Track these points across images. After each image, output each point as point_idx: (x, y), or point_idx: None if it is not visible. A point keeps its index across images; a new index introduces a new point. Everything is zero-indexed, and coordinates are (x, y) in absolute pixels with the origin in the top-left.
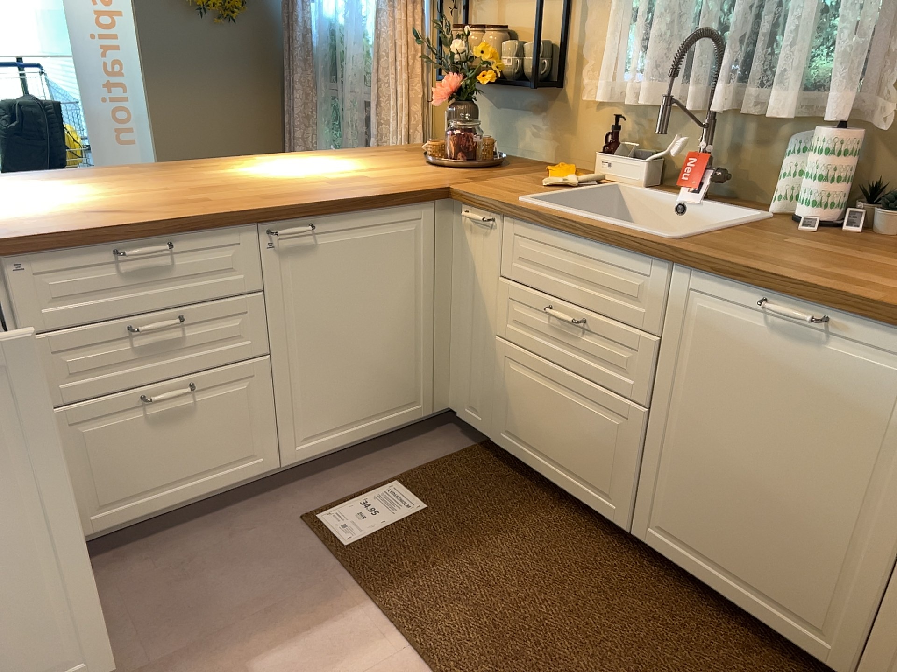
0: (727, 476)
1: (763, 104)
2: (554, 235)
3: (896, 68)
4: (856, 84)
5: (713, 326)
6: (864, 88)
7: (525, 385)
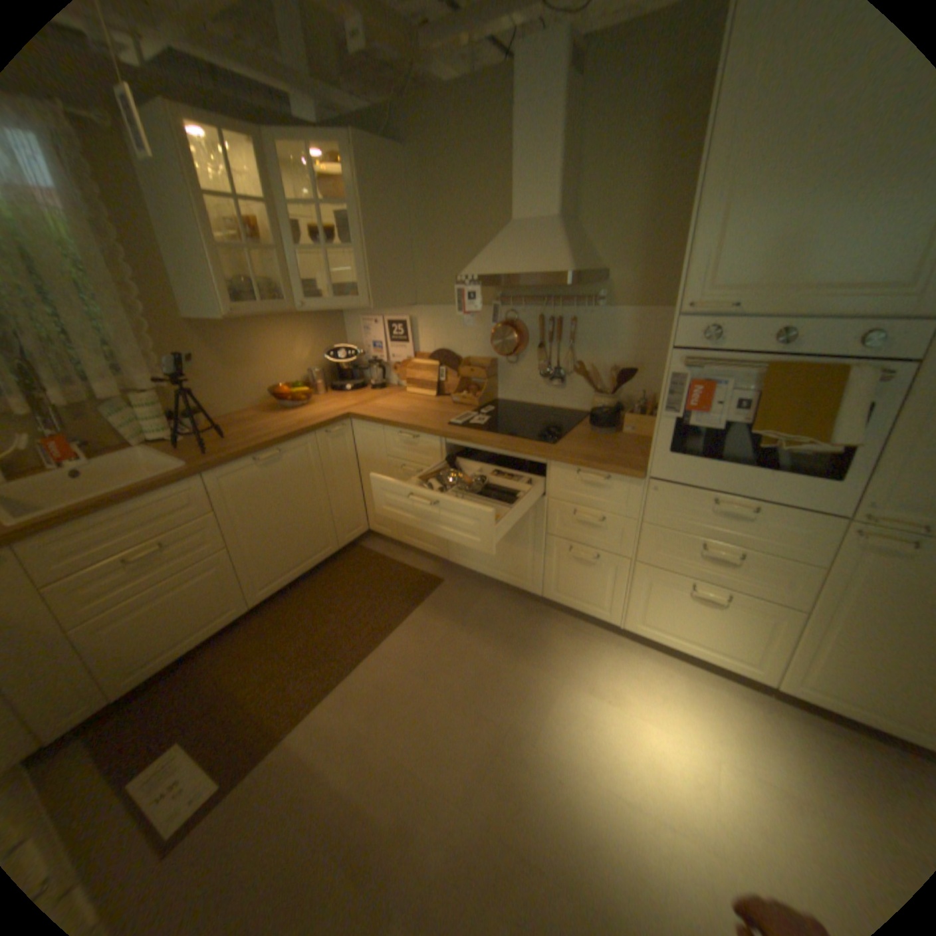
0: (275, 536)
1: (81, 394)
2: (95, 519)
3: (144, 359)
4: (142, 370)
5: (238, 486)
6: (139, 371)
7: (127, 631)
